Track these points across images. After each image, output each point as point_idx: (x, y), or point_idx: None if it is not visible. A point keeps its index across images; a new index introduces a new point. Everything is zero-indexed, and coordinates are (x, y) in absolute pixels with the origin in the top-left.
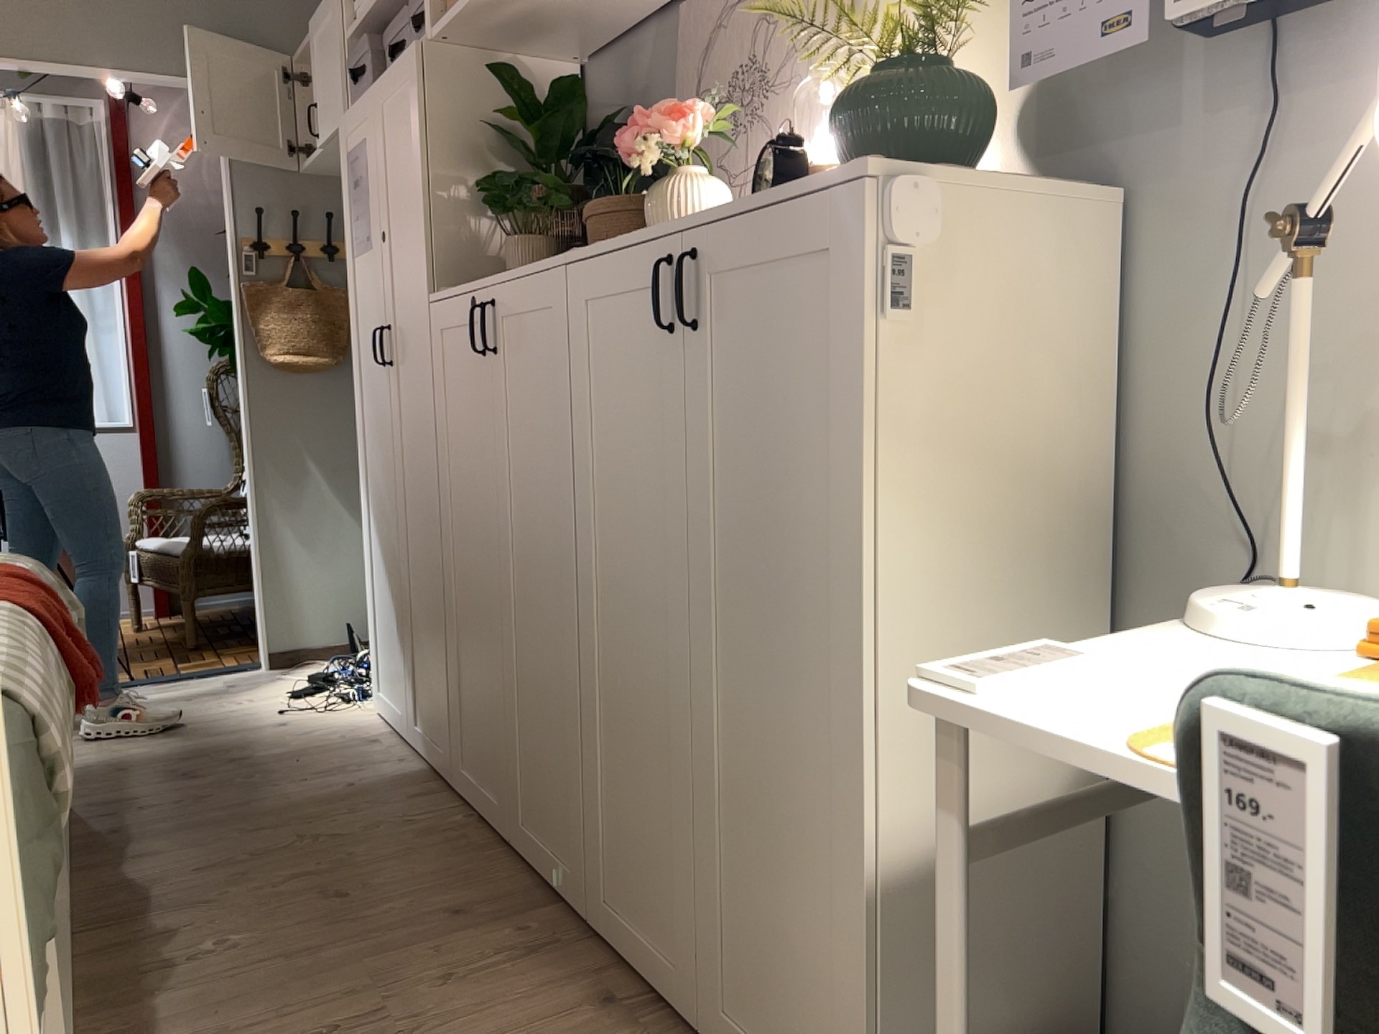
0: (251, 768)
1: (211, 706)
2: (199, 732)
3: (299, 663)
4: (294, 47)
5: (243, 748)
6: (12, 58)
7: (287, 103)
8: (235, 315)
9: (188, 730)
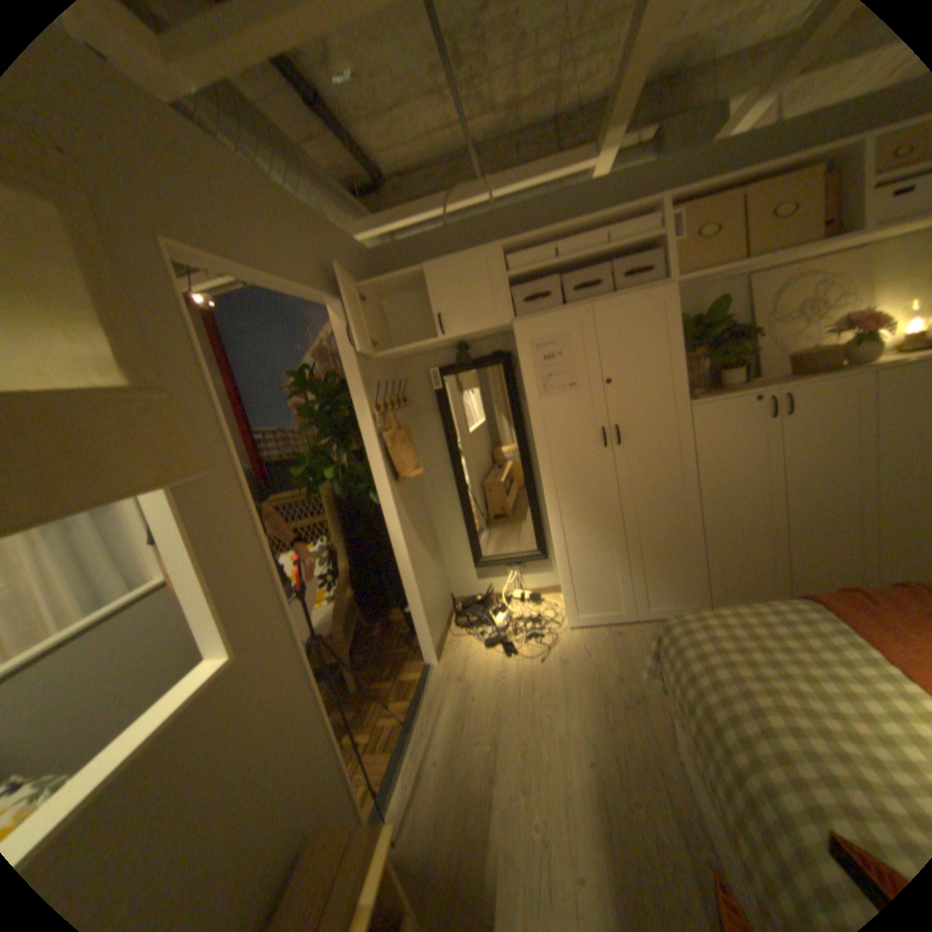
0: (636, 677)
1: (499, 690)
2: (552, 696)
3: (442, 650)
4: (376, 279)
5: (599, 679)
6: (257, 273)
7: (359, 315)
8: (375, 456)
9: (544, 700)
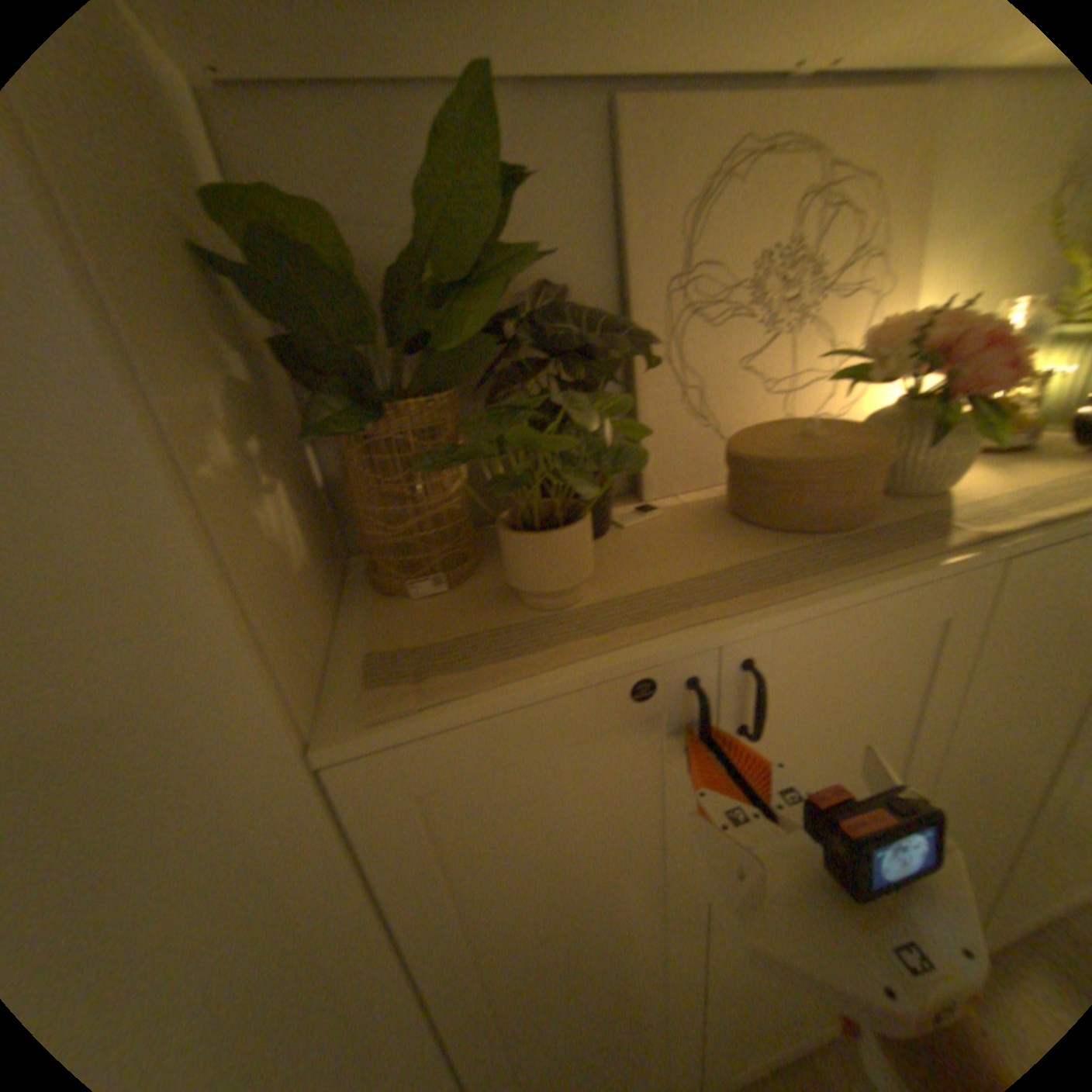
0: None
1: None
2: None
3: None
4: None
5: None
6: None
7: None
8: None
9: None
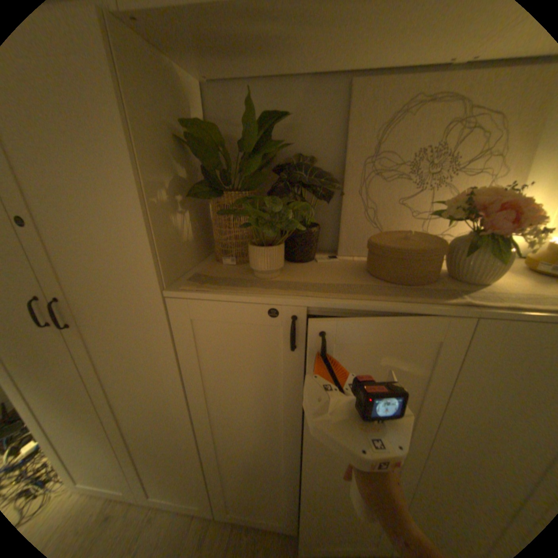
0: None
1: None
2: None
3: None
4: None
5: None
6: None
7: None
8: None
9: None
